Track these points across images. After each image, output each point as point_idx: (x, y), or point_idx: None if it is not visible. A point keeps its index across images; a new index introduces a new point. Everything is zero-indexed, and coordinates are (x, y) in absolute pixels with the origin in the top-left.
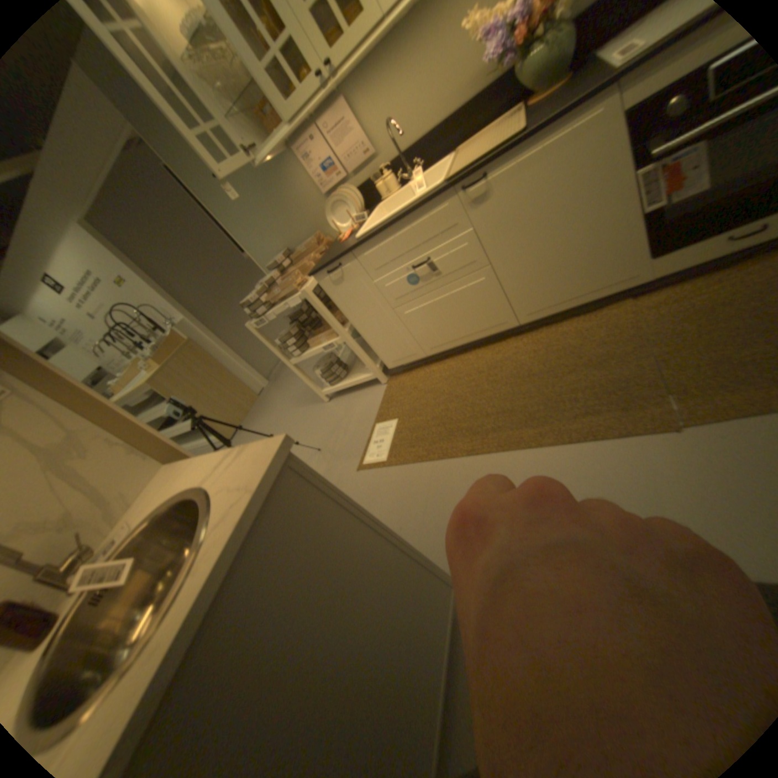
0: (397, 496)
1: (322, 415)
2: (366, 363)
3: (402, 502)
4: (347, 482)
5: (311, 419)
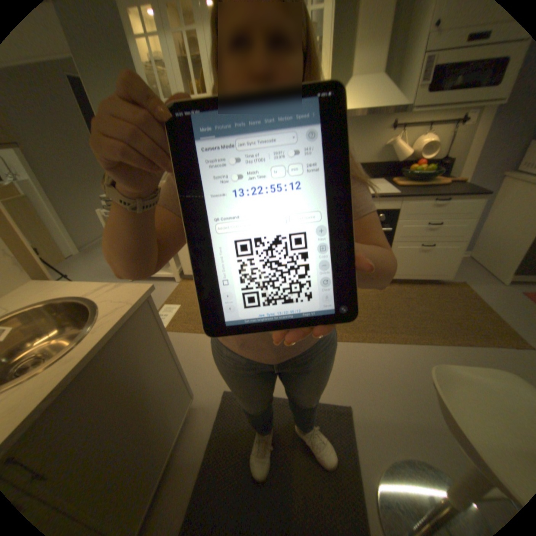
0: None
1: None
2: (172, 267)
3: None
4: None
5: None
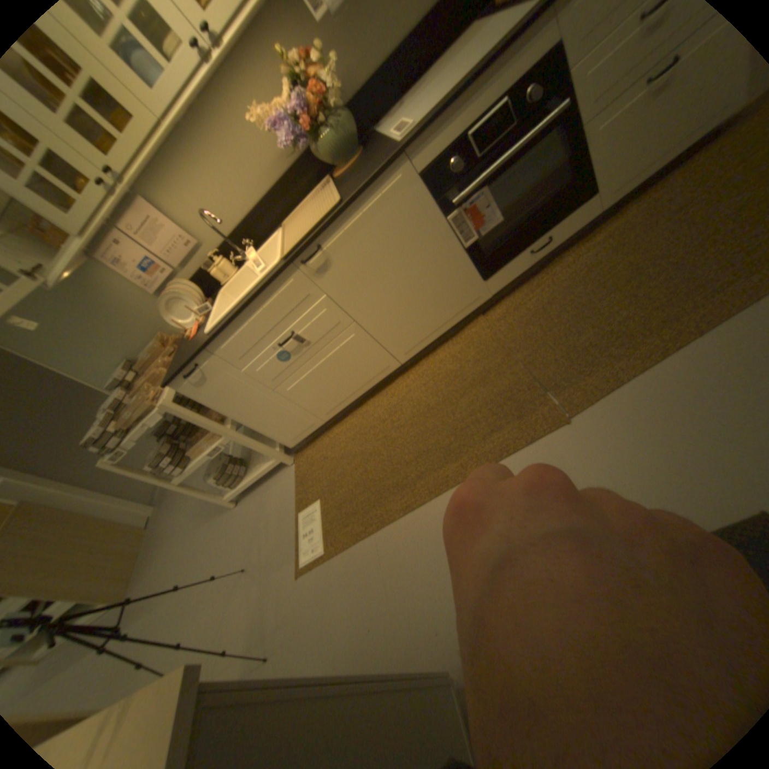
0: (352, 591)
1: (235, 526)
2: (265, 452)
3: (359, 597)
4: (291, 598)
5: (222, 535)
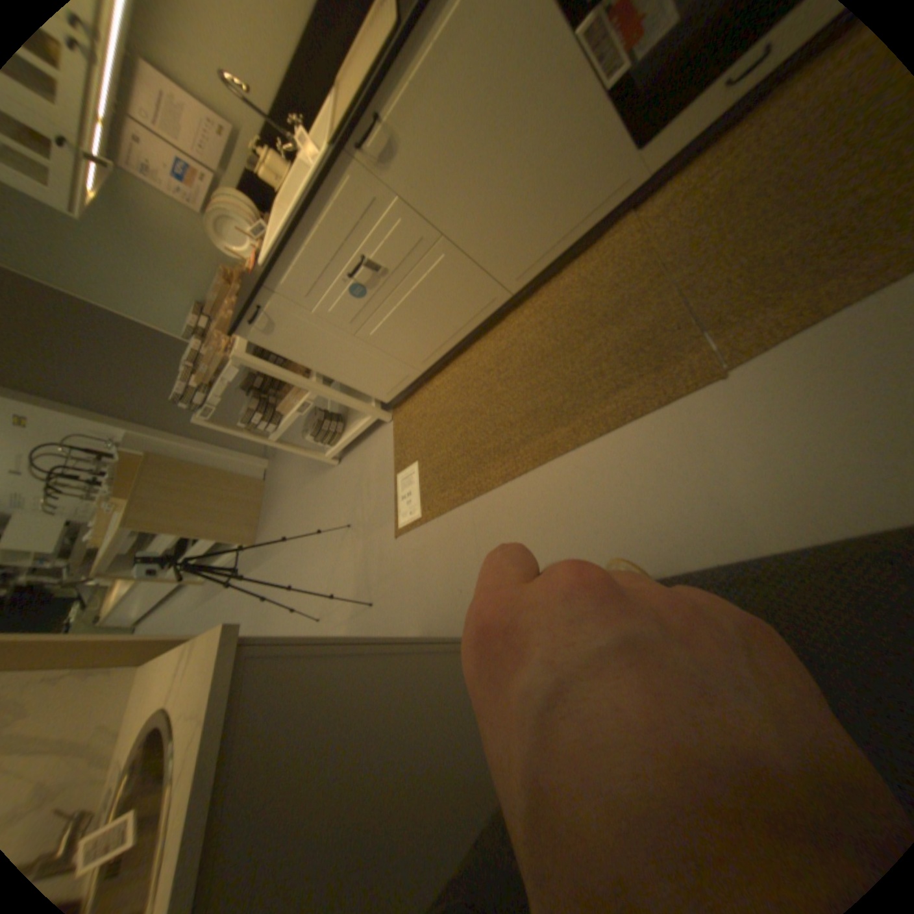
0: (447, 555)
1: (340, 483)
2: (359, 408)
3: (454, 561)
4: (392, 555)
5: (329, 491)
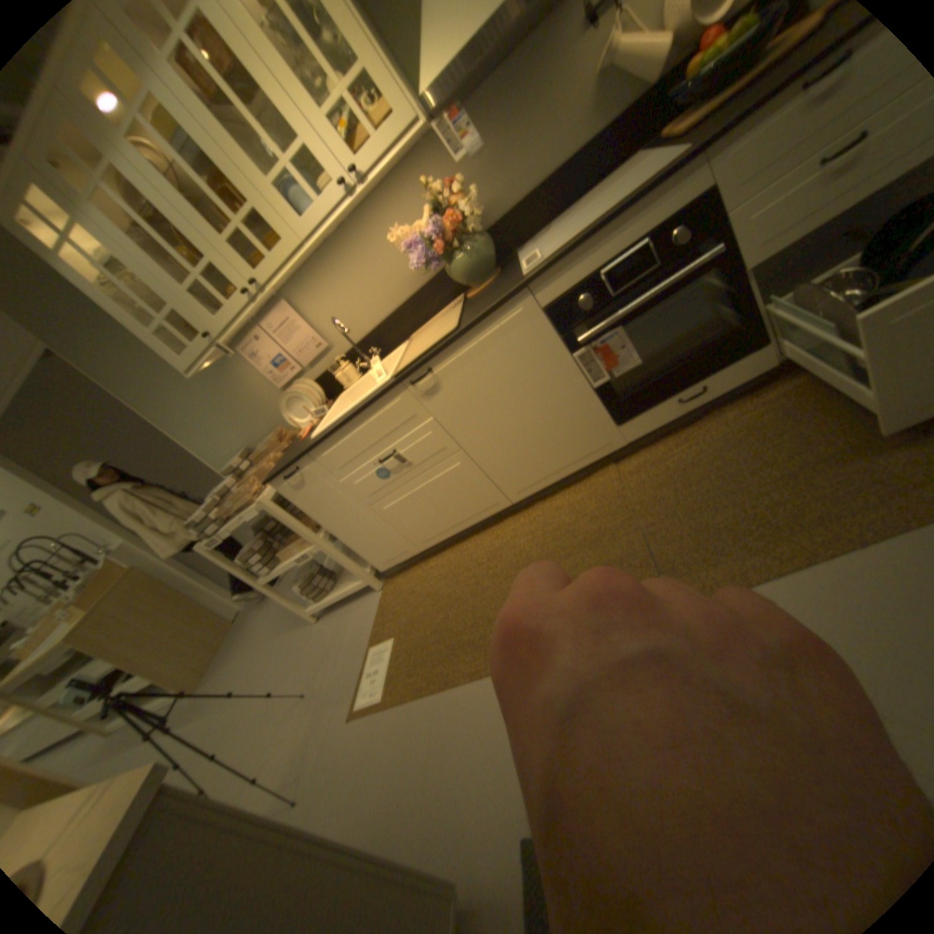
0: (394, 755)
1: (308, 644)
2: (353, 571)
3: (399, 765)
4: (335, 743)
5: (294, 651)
